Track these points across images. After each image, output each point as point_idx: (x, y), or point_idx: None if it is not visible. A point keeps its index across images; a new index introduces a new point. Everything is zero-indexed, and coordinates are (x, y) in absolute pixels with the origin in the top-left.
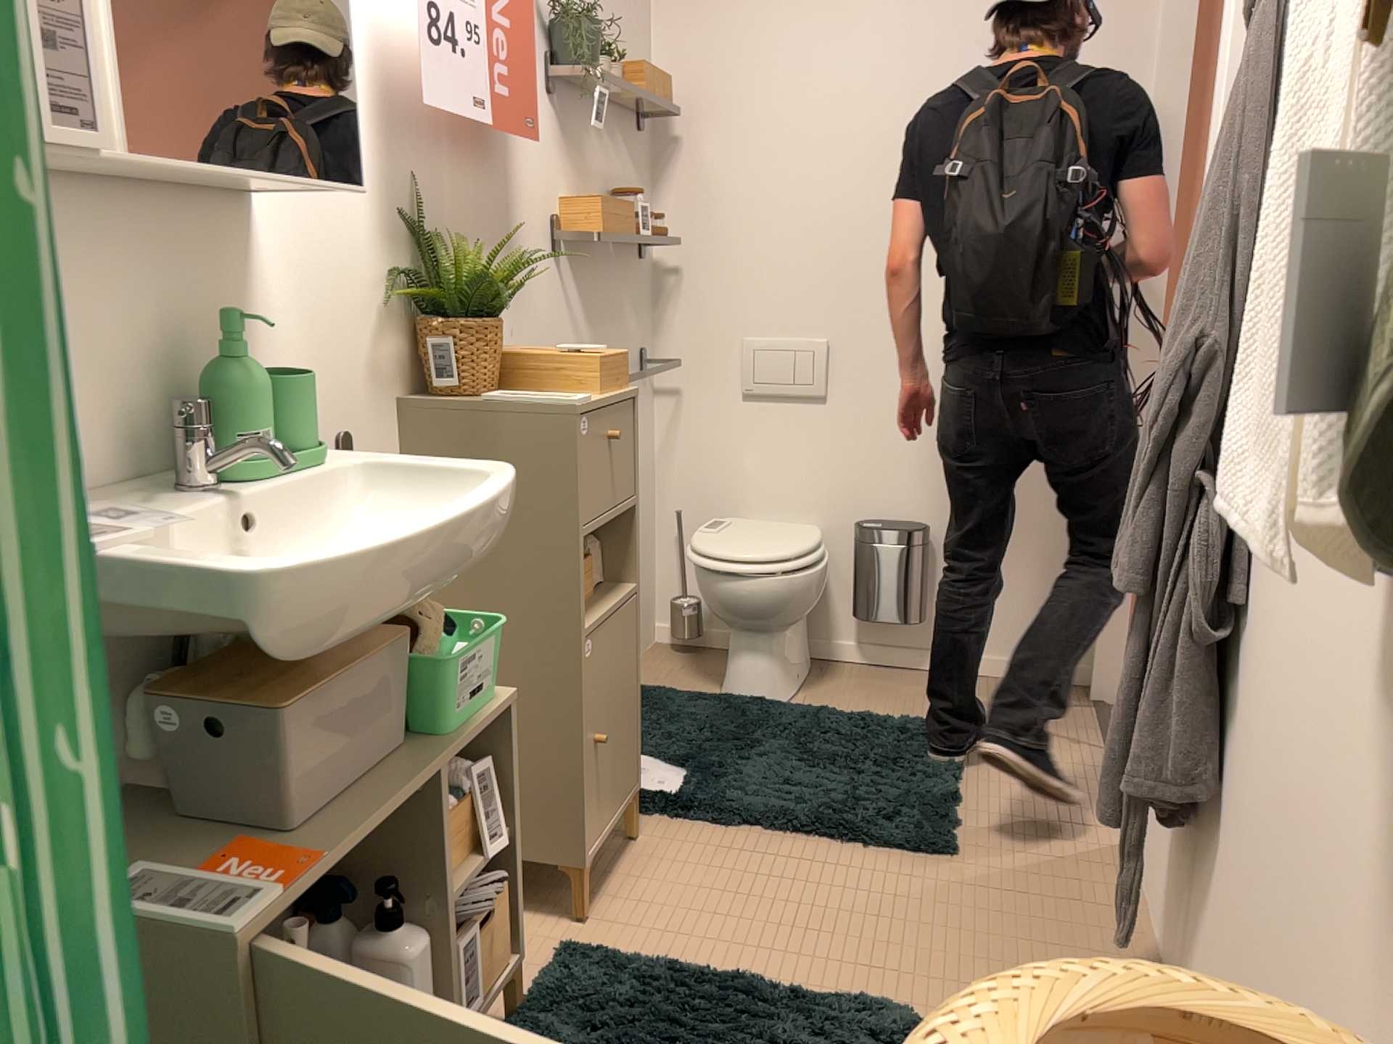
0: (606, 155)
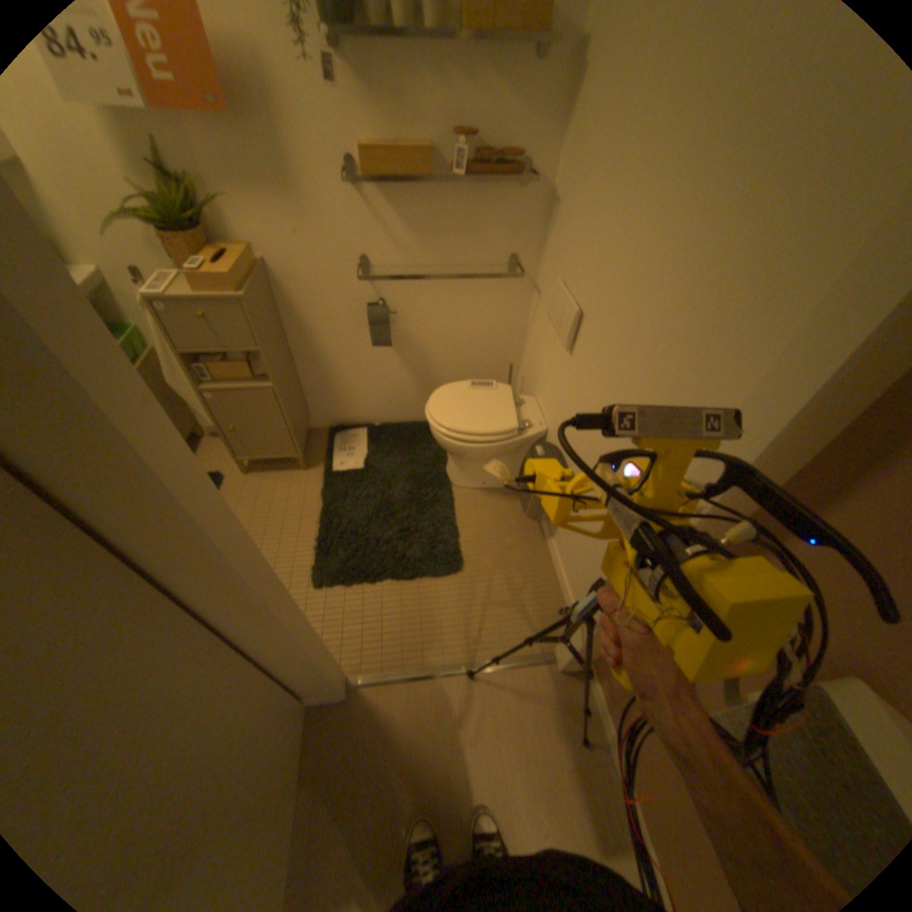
0: (450, 90)
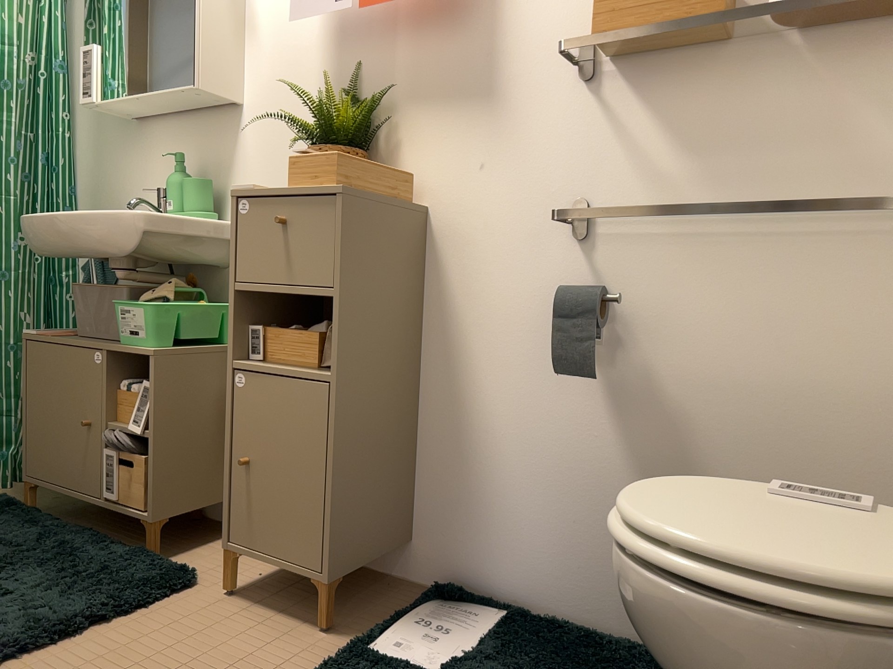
0: None
